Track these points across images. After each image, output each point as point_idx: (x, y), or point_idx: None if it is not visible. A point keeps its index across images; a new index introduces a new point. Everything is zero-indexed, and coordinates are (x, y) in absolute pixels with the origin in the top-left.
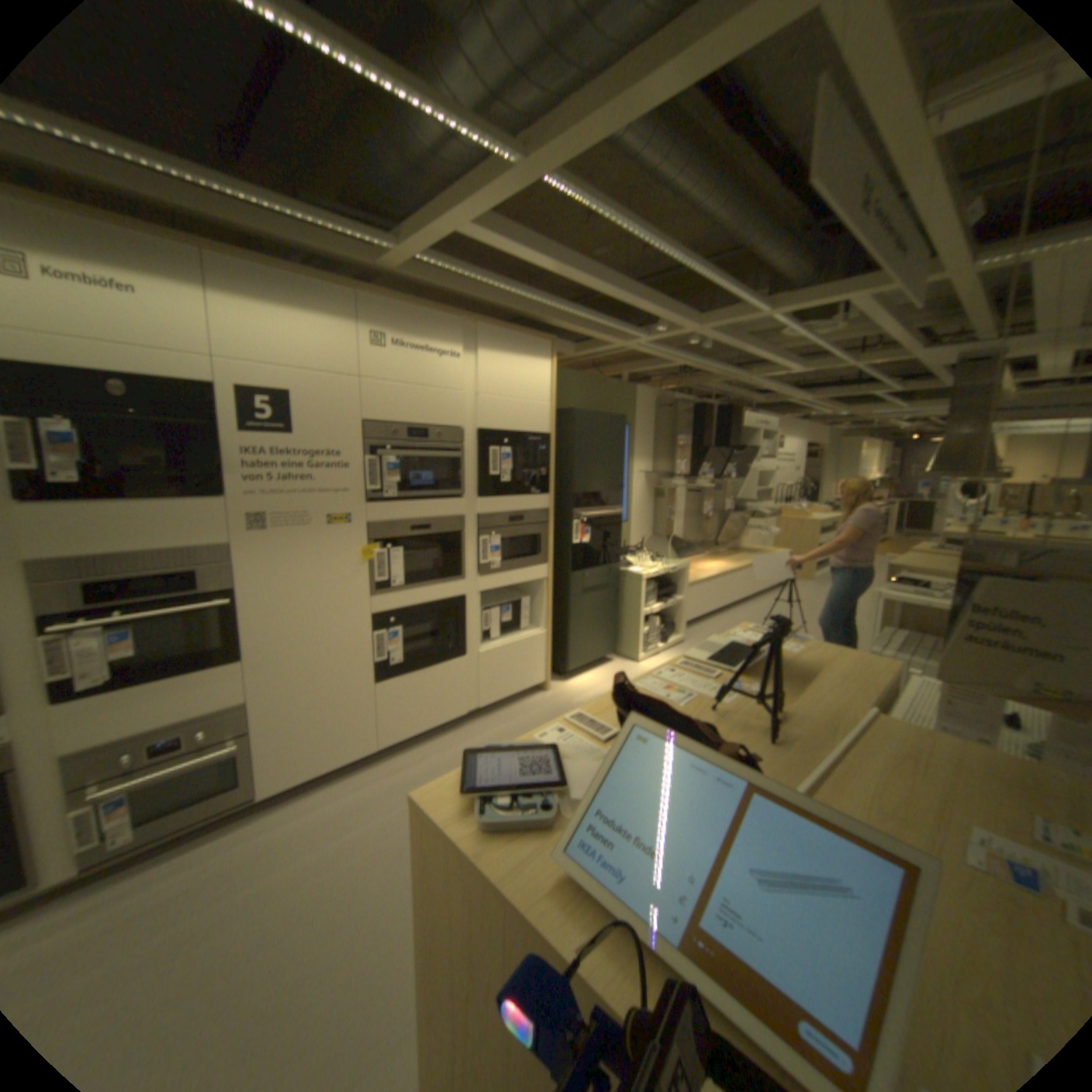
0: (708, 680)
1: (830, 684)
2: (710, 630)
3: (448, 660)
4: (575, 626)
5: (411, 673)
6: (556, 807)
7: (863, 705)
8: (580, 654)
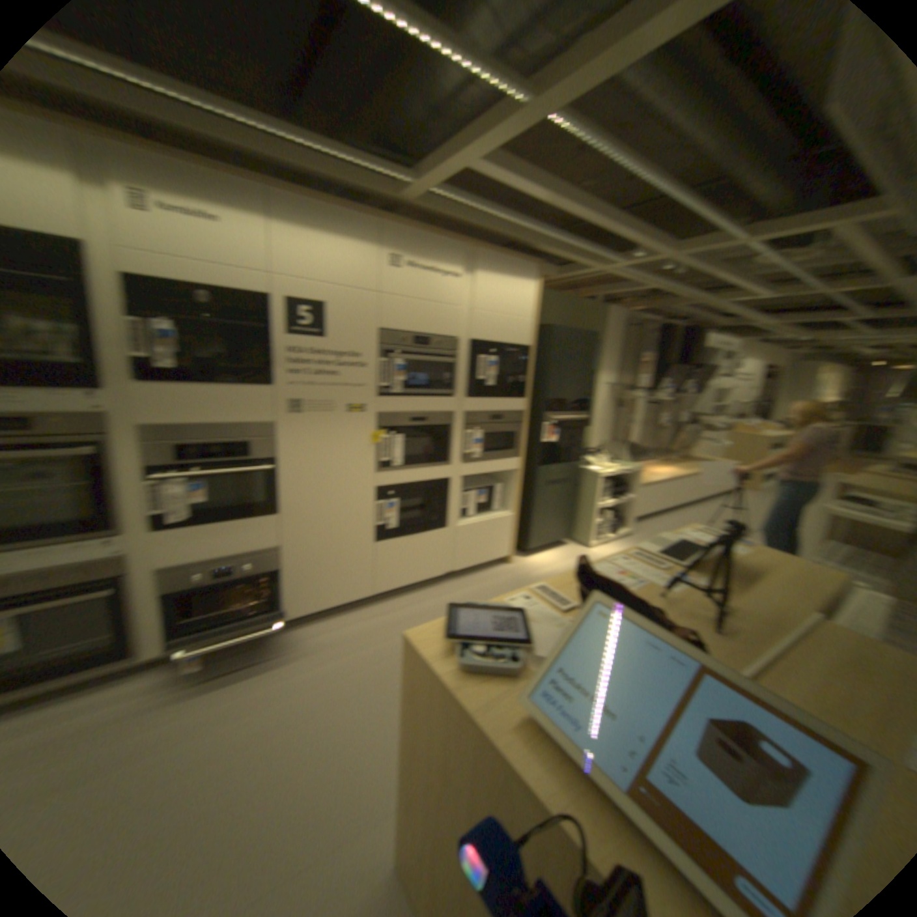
0: (656, 569)
1: (773, 586)
2: (655, 526)
3: (430, 529)
4: (536, 512)
5: (400, 536)
6: (520, 659)
7: (806, 608)
8: (538, 536)
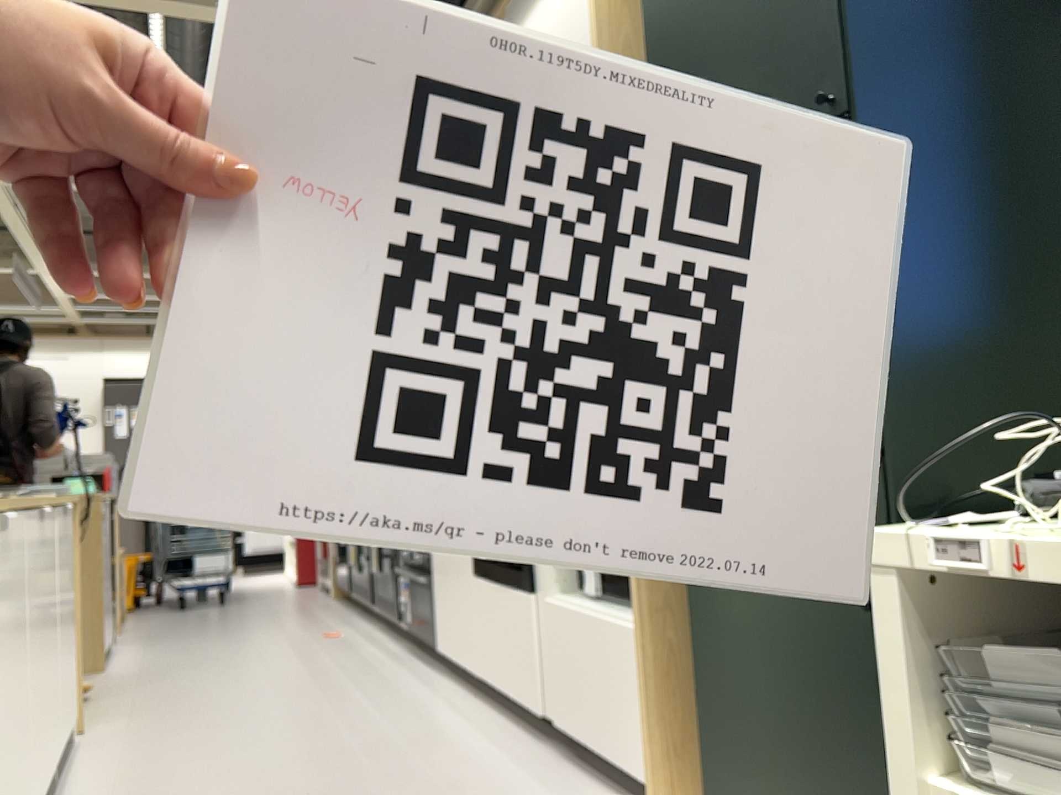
0: None
1: None
2: None
3: (520, 588)
4: (728, 674)
5: (495, 583)
6: None
7: None
8: None
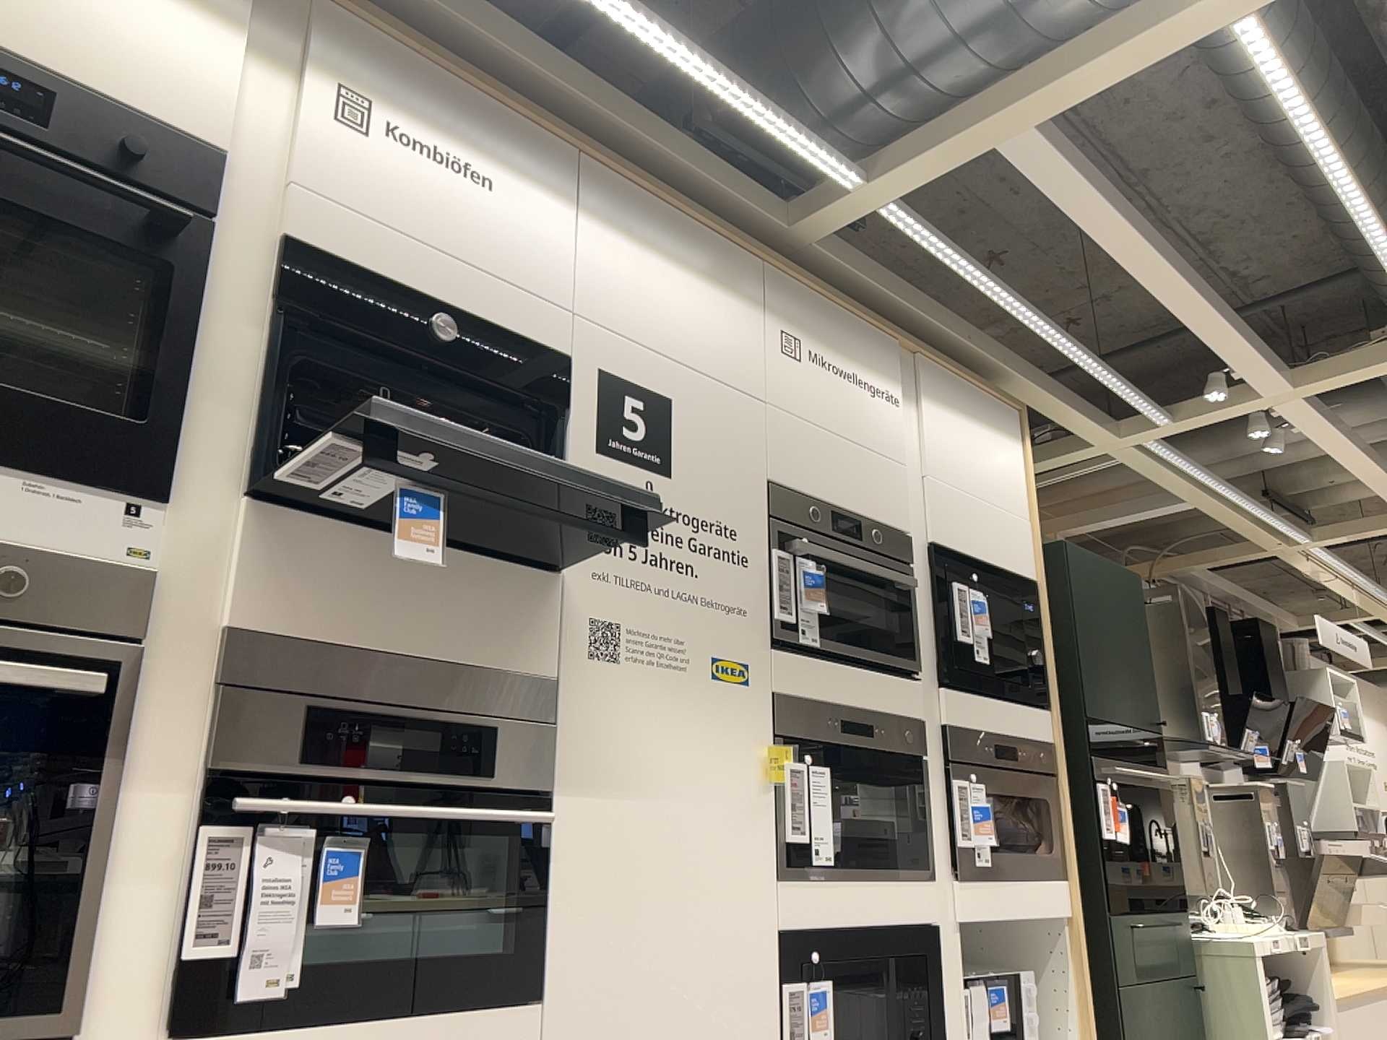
0: None
1: None
2: None
3: None
4: None
5: None
6: None
7: None
8: None
